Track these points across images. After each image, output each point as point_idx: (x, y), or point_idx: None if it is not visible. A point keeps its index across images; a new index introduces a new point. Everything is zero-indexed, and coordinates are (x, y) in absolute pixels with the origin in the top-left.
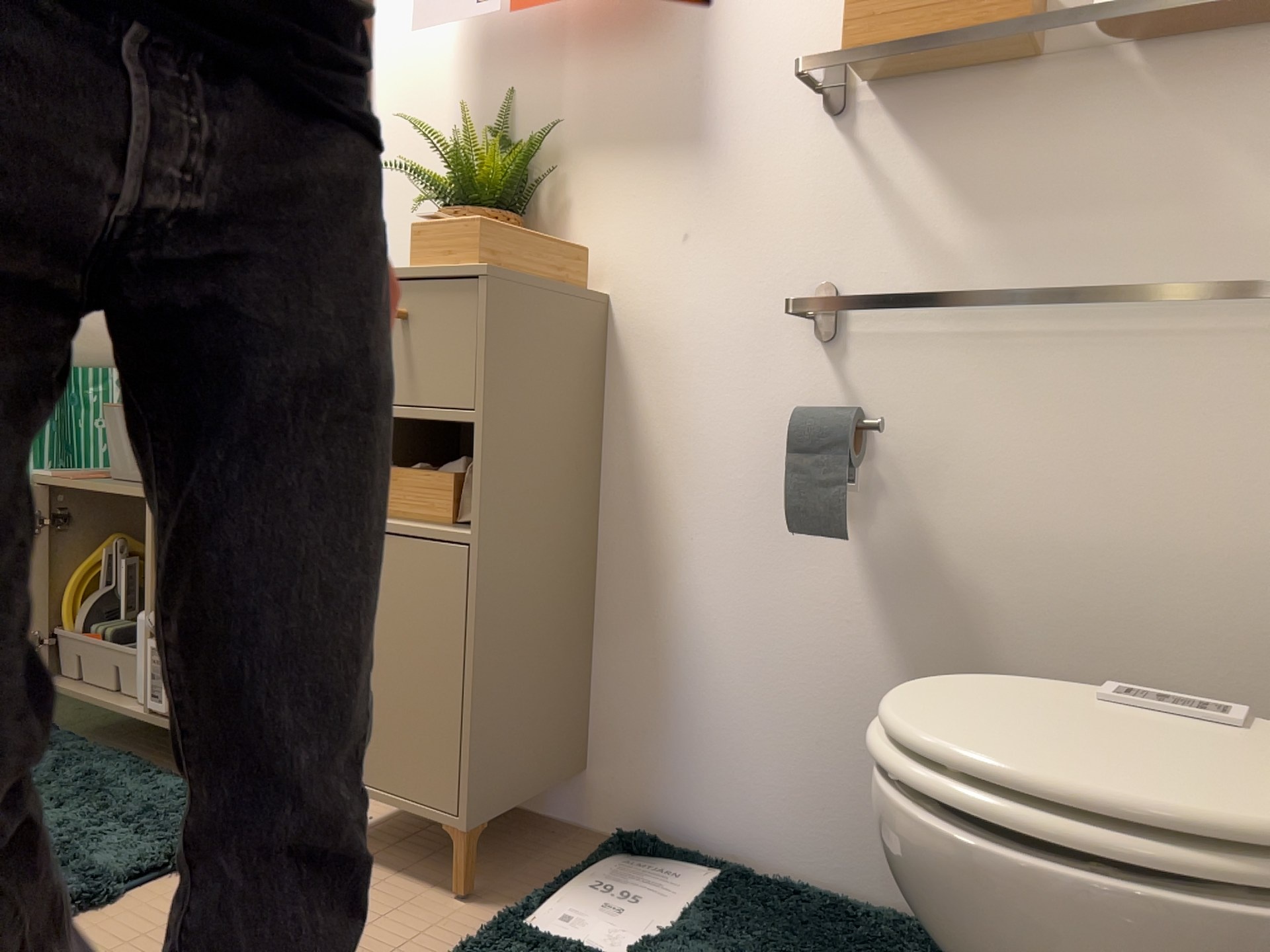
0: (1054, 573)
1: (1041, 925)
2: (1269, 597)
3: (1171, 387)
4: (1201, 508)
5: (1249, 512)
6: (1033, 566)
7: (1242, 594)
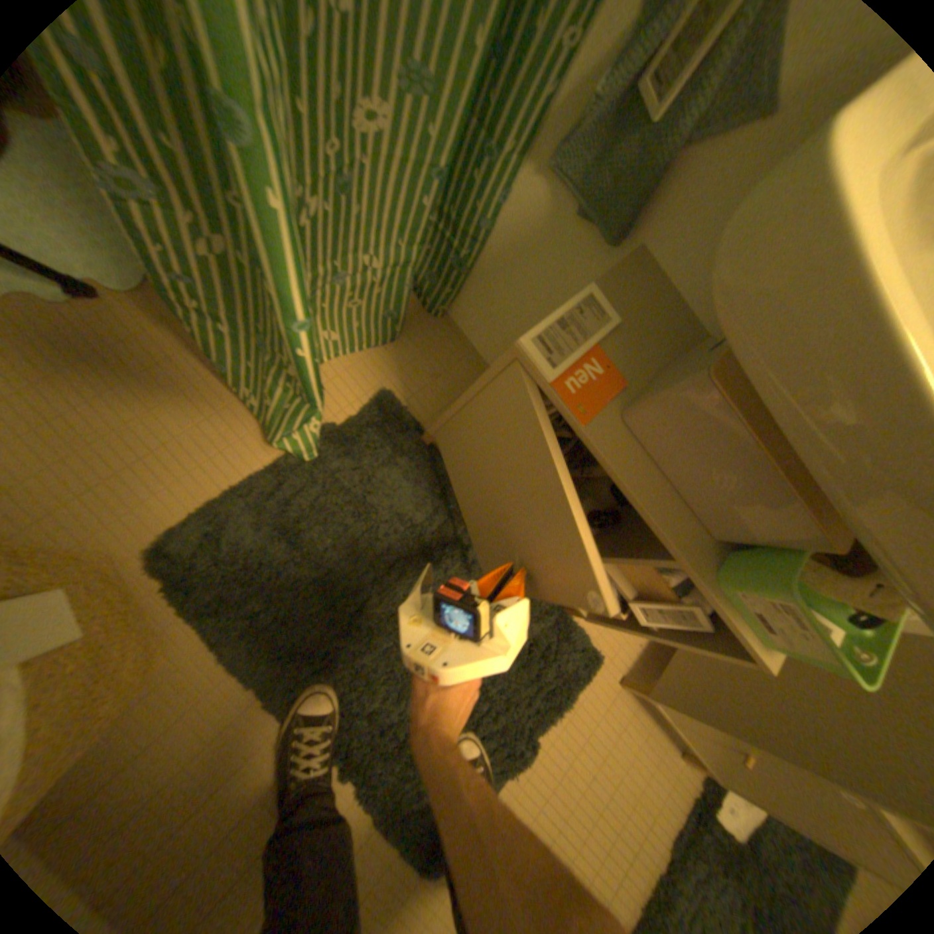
0: None
1: None
2: None
3: None
4: None
5: None
6: None
7: None
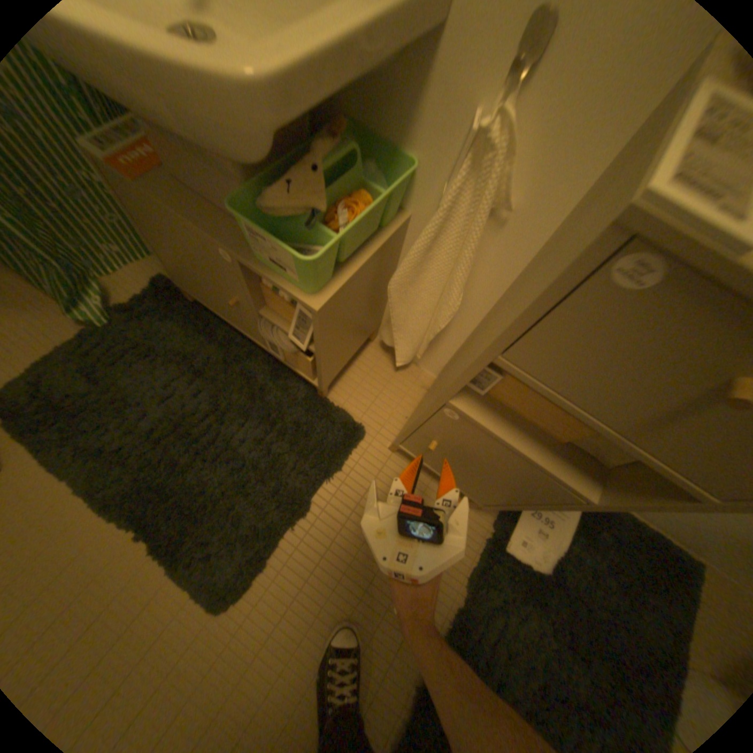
0: None
1: None
2: None
3: None
4: None
5: None
6: None
7: None
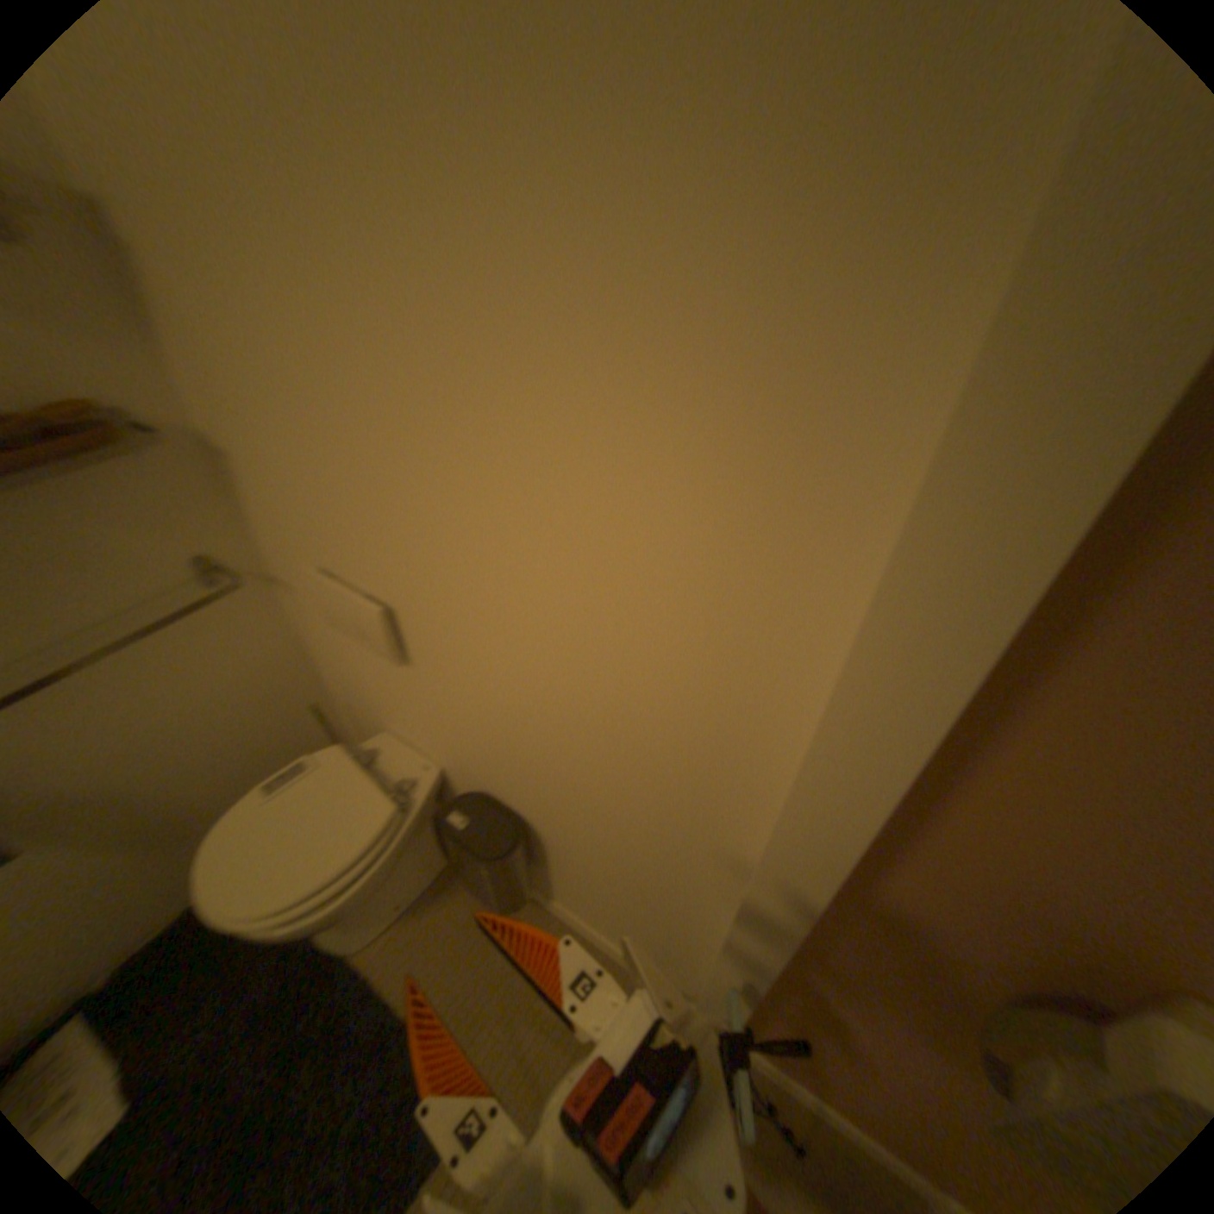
0: (139, 755)
1: (347, 908)
2: (241, 691)
3: (137, 648)
4: (191, 683)
5: (213, 670)
6: (124, 762)
7: (231, 697)
